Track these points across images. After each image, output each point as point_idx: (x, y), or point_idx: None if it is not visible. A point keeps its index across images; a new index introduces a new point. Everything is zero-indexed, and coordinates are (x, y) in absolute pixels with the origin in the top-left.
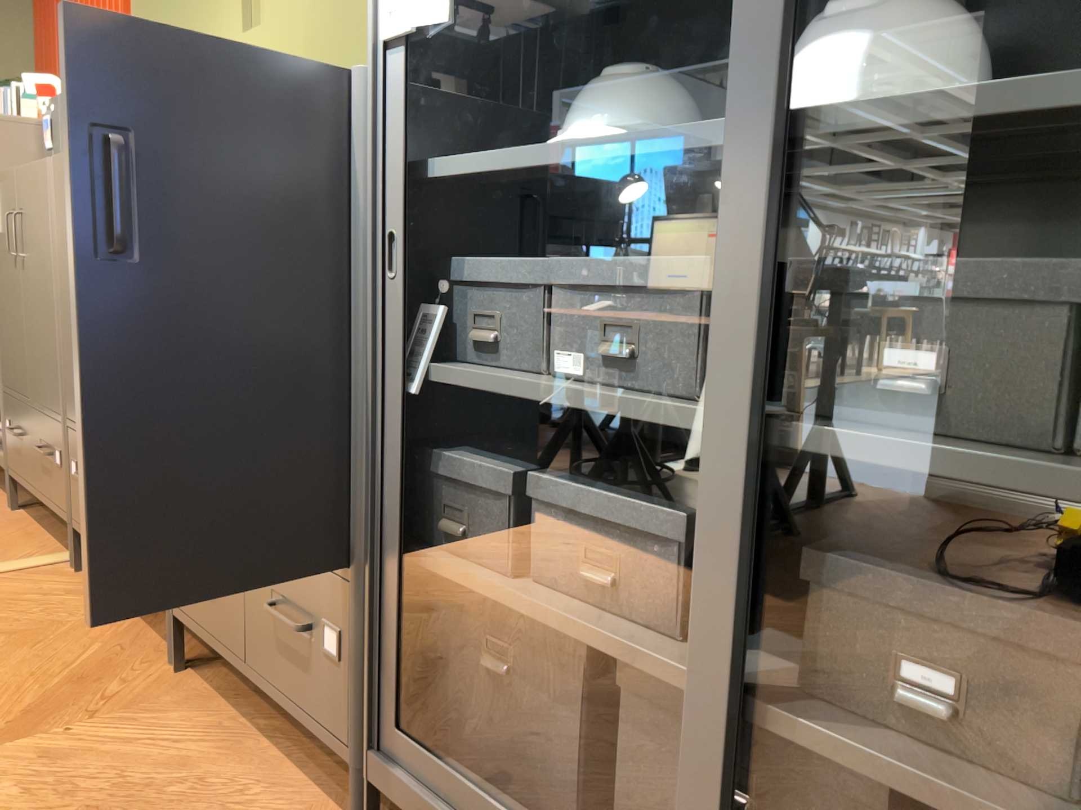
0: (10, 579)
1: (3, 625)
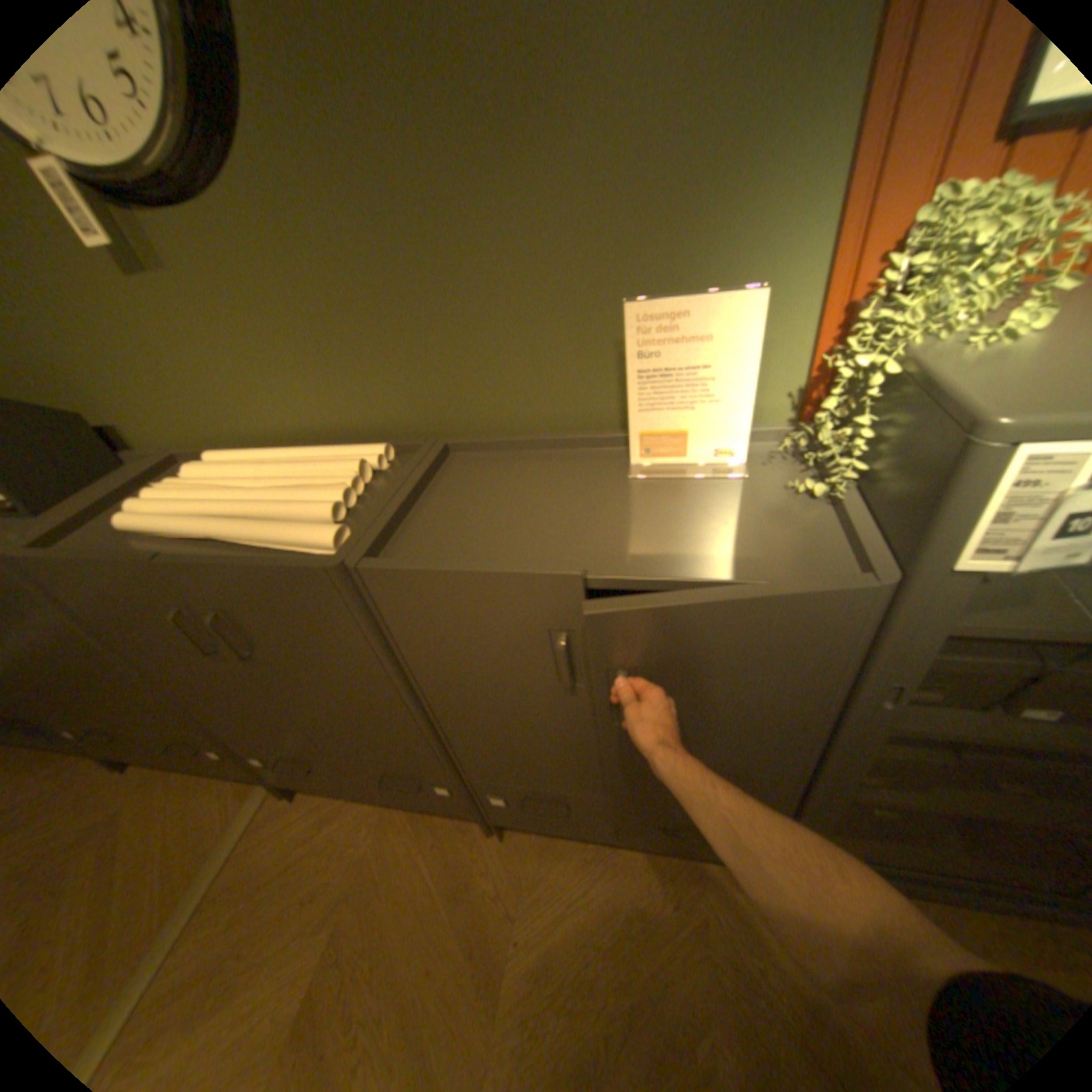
0: (250, 847)
1: (322, 895)
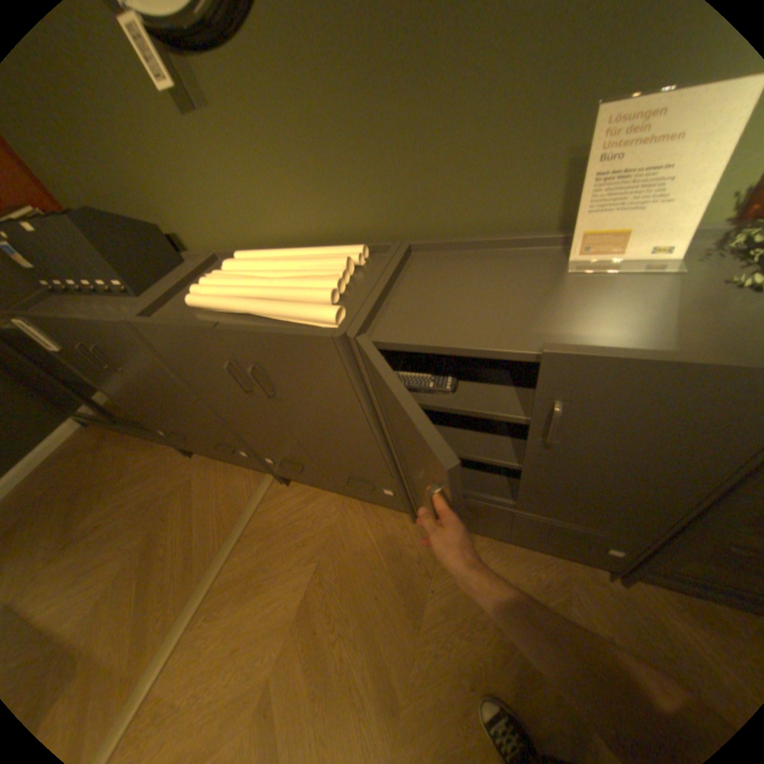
0: (265, 510)
1: (309, 543)
